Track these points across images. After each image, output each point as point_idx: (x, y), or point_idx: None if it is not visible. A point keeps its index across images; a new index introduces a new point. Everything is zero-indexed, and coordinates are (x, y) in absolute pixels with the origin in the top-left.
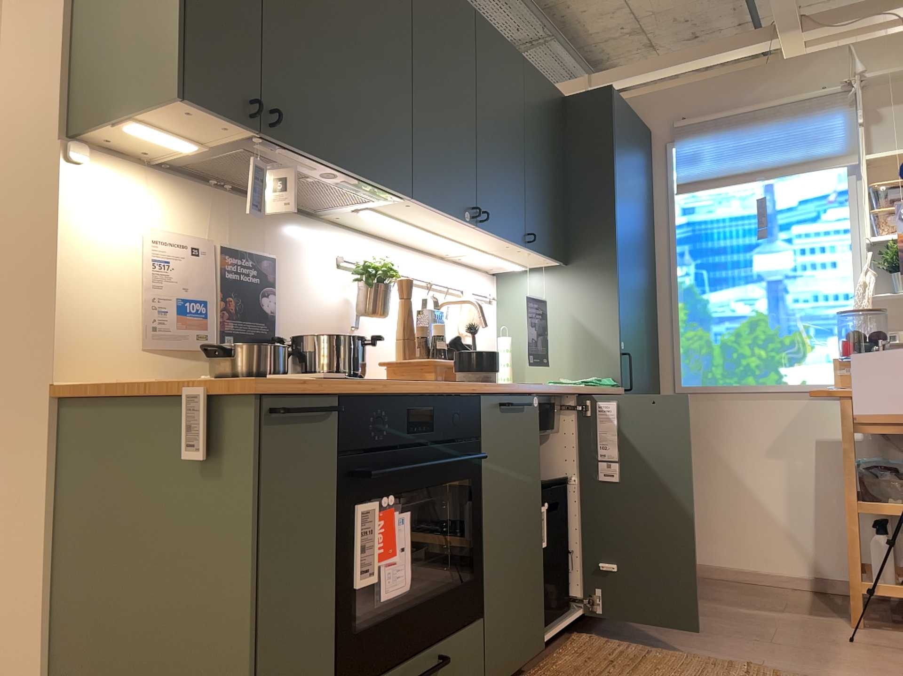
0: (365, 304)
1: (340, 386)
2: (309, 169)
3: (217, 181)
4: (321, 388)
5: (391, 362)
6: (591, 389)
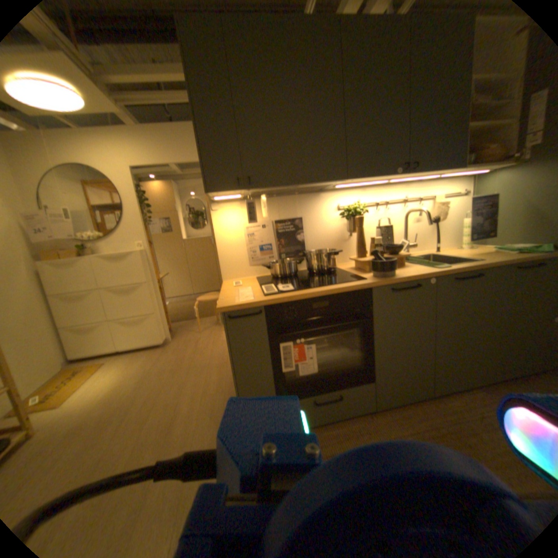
0: (349, 227)
1: (262, 302)
2: (285, 187)
3: (267, 195)
4: (252, 305)
5: (352, 258)
6: (505, 262)
